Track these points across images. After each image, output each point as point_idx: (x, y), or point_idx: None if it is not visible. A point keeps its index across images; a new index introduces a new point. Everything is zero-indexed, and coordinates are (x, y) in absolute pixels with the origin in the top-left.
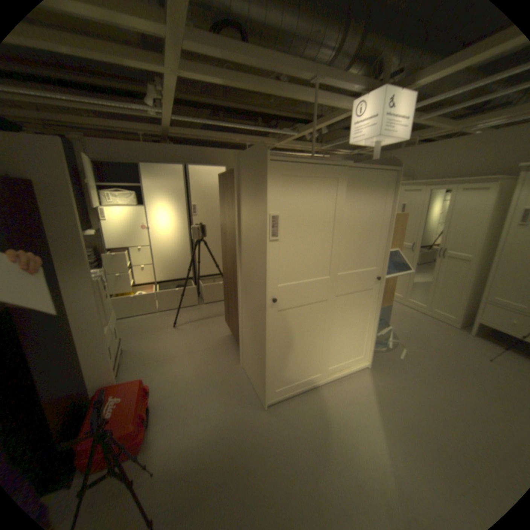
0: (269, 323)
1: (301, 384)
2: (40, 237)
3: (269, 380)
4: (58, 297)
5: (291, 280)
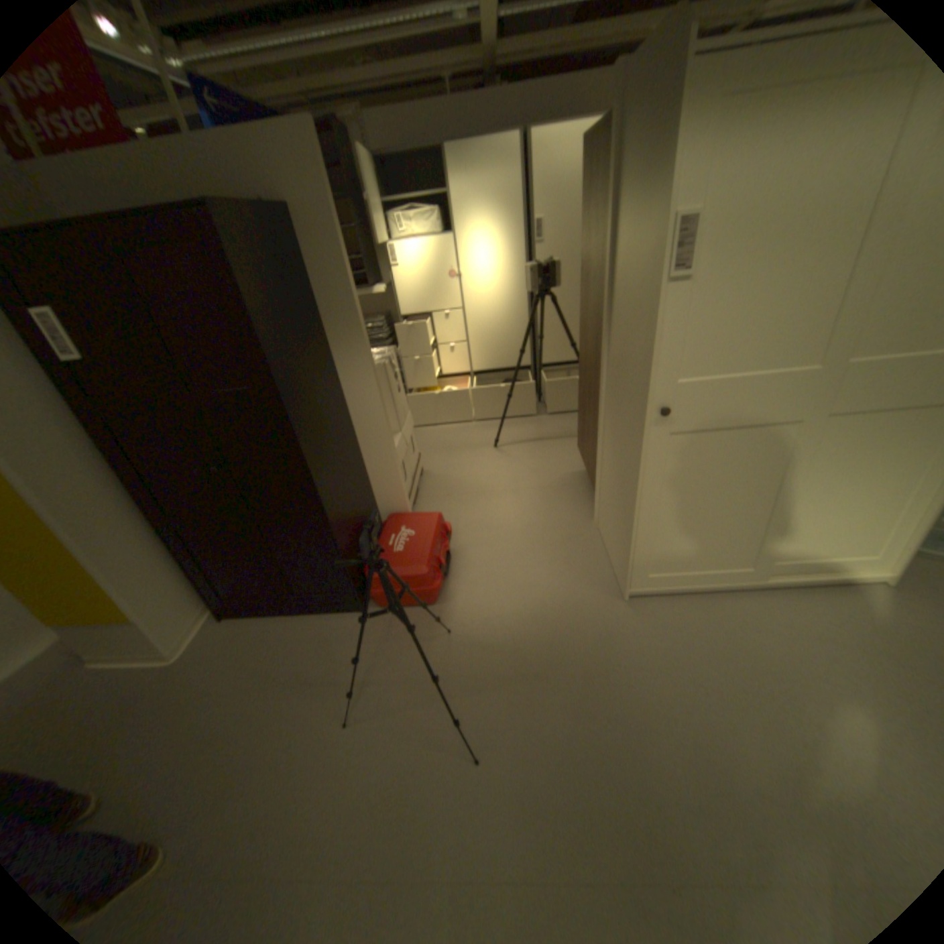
0: (650, 456)
1: (705, 577)
2: (305, 295)
3: (638, 556)
4: (335, 386)
5: (713, 372)
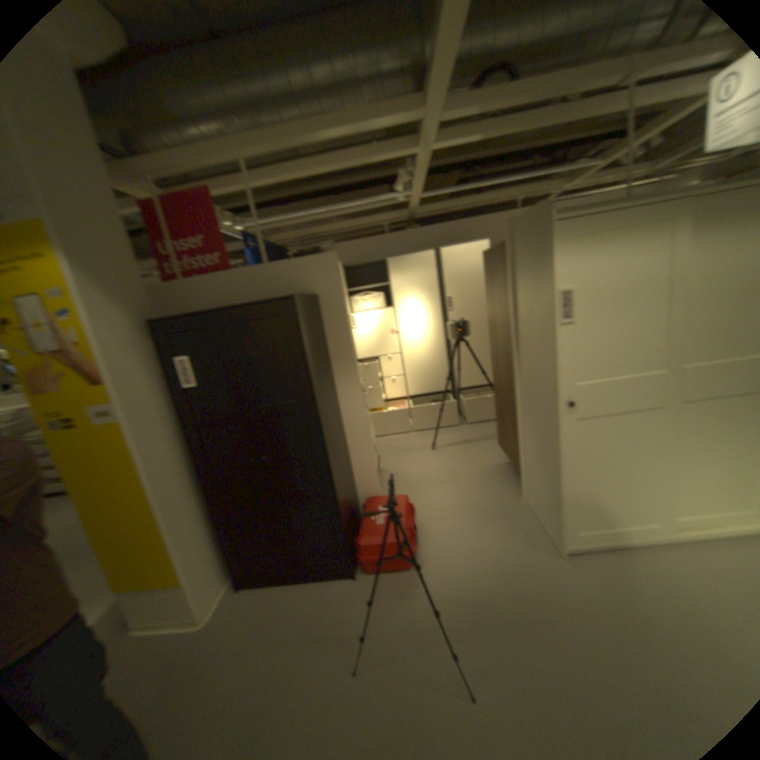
0: (565, 437)
1: (623, 534)
2: (322, 345)
3: (568, 517)
4: (335, 401)
5: (597, 377)
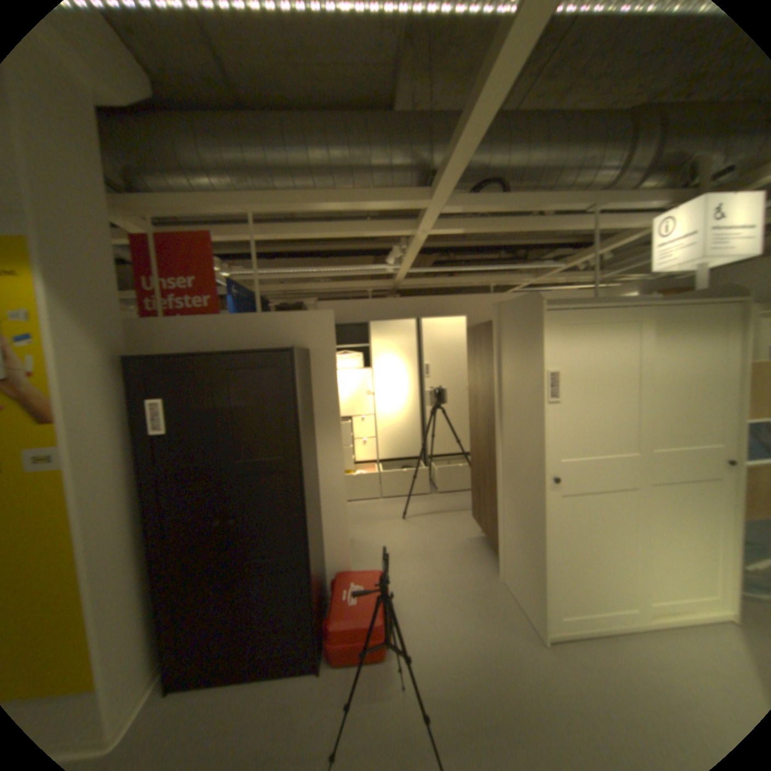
0: (552, 514)
1: (606, 621)
2: (312, 401)
3: (554, 600)
4: (317, 461)
5: (581, 456)
